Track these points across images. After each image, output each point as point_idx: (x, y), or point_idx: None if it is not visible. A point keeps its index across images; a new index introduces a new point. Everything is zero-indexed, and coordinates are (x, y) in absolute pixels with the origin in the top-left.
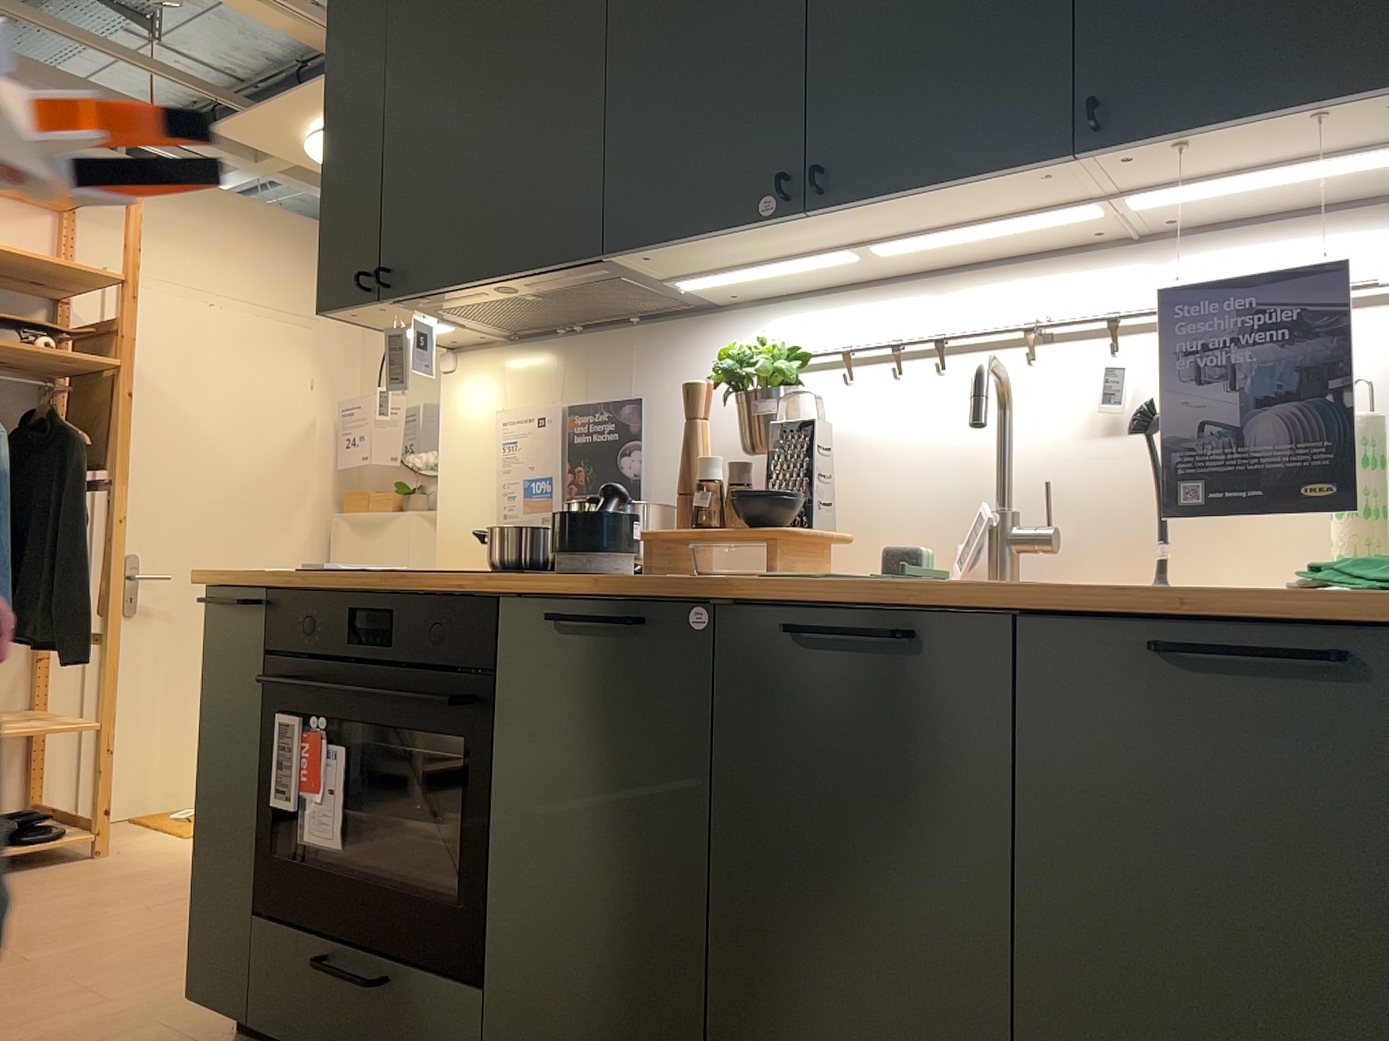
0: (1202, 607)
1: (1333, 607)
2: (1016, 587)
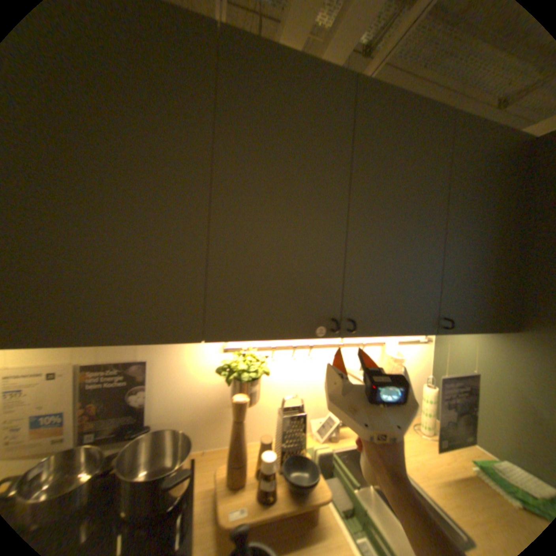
0: None
1: None
2: None
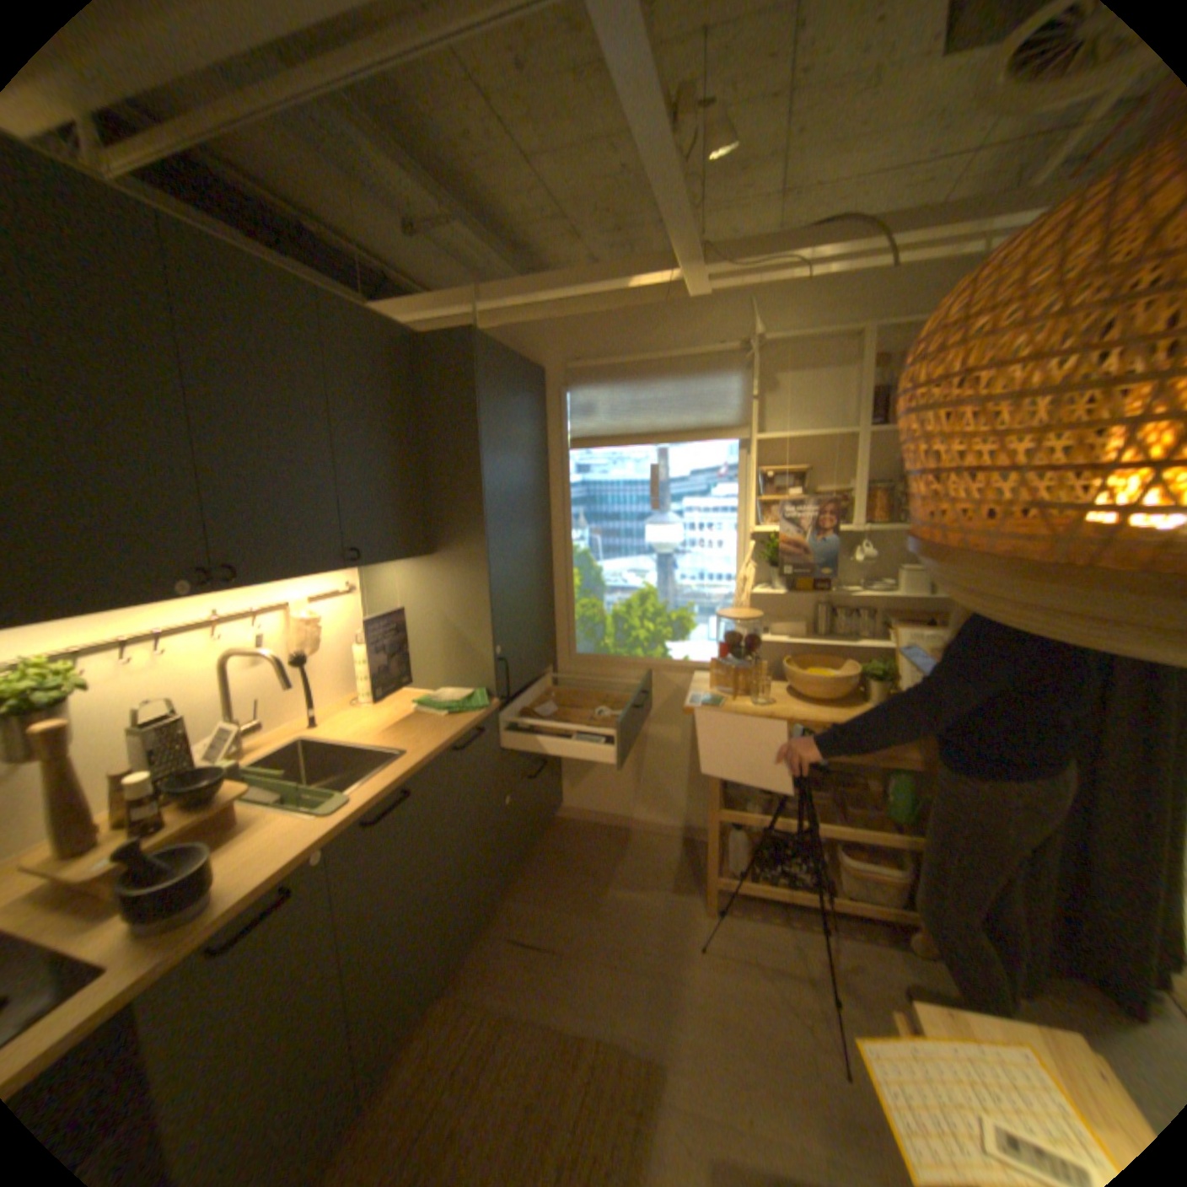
0: (461, 734)
1: (473, 719)
2: (416, 754)
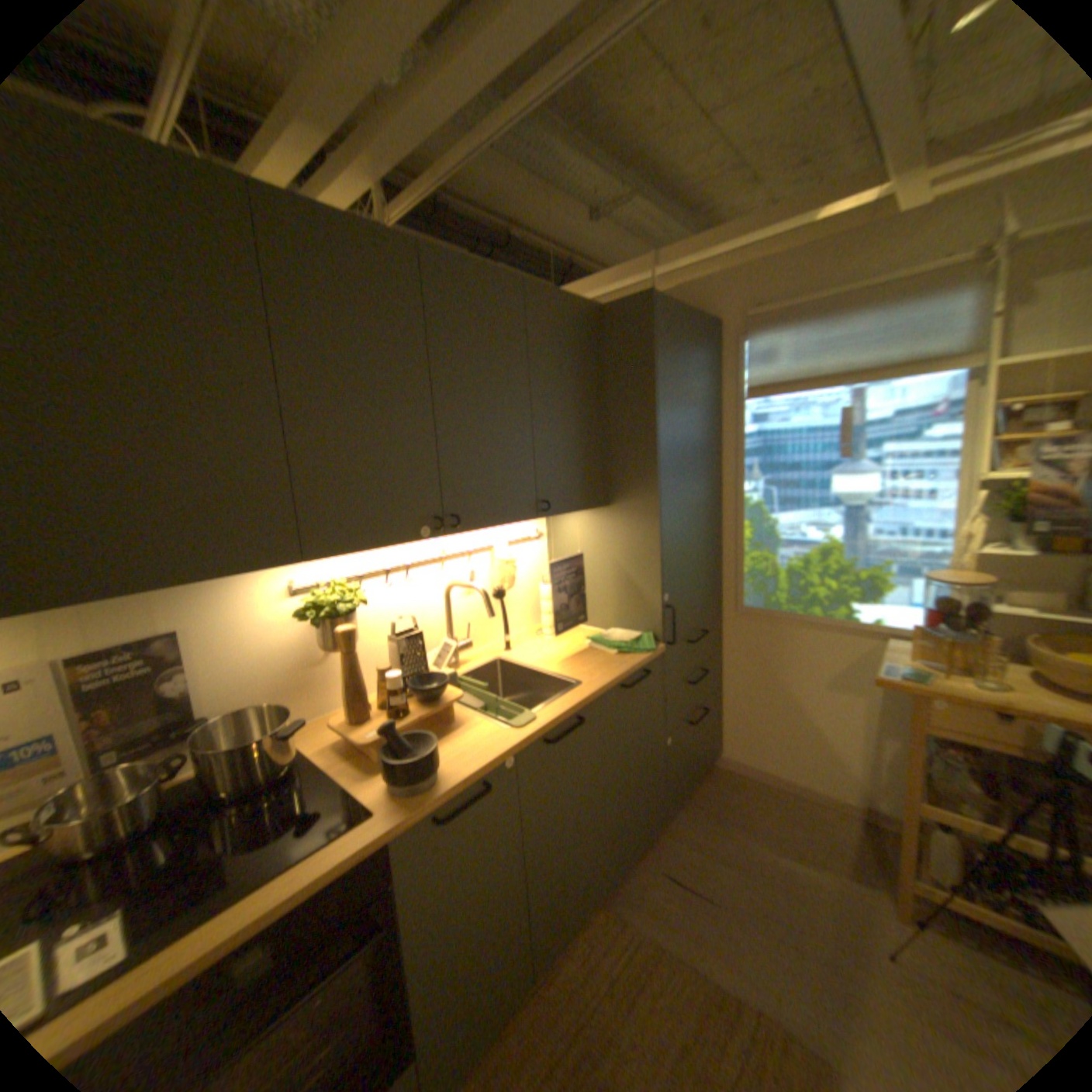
0: (630, 673)
1: (640, 661)
2: (591, 687)
